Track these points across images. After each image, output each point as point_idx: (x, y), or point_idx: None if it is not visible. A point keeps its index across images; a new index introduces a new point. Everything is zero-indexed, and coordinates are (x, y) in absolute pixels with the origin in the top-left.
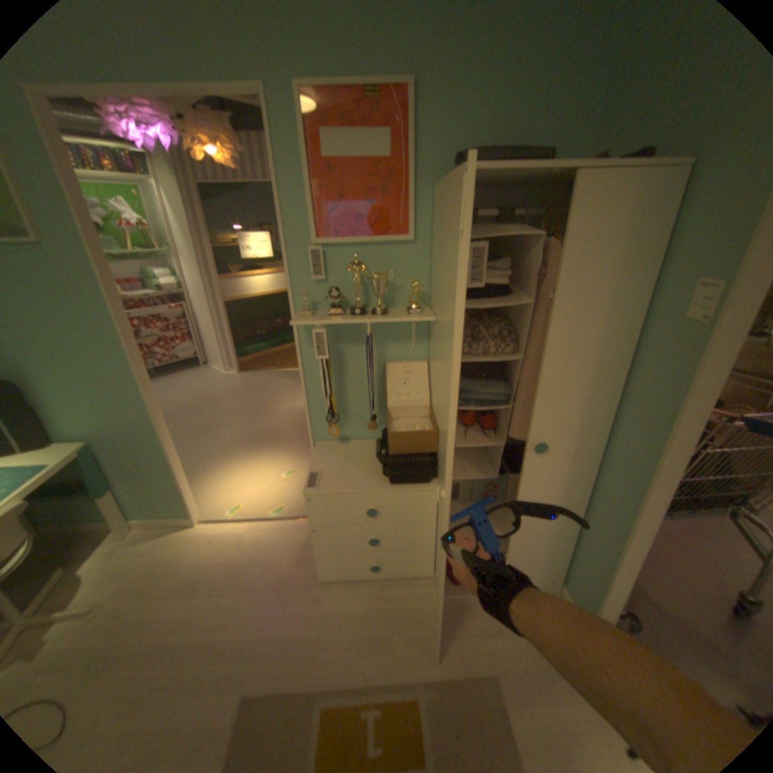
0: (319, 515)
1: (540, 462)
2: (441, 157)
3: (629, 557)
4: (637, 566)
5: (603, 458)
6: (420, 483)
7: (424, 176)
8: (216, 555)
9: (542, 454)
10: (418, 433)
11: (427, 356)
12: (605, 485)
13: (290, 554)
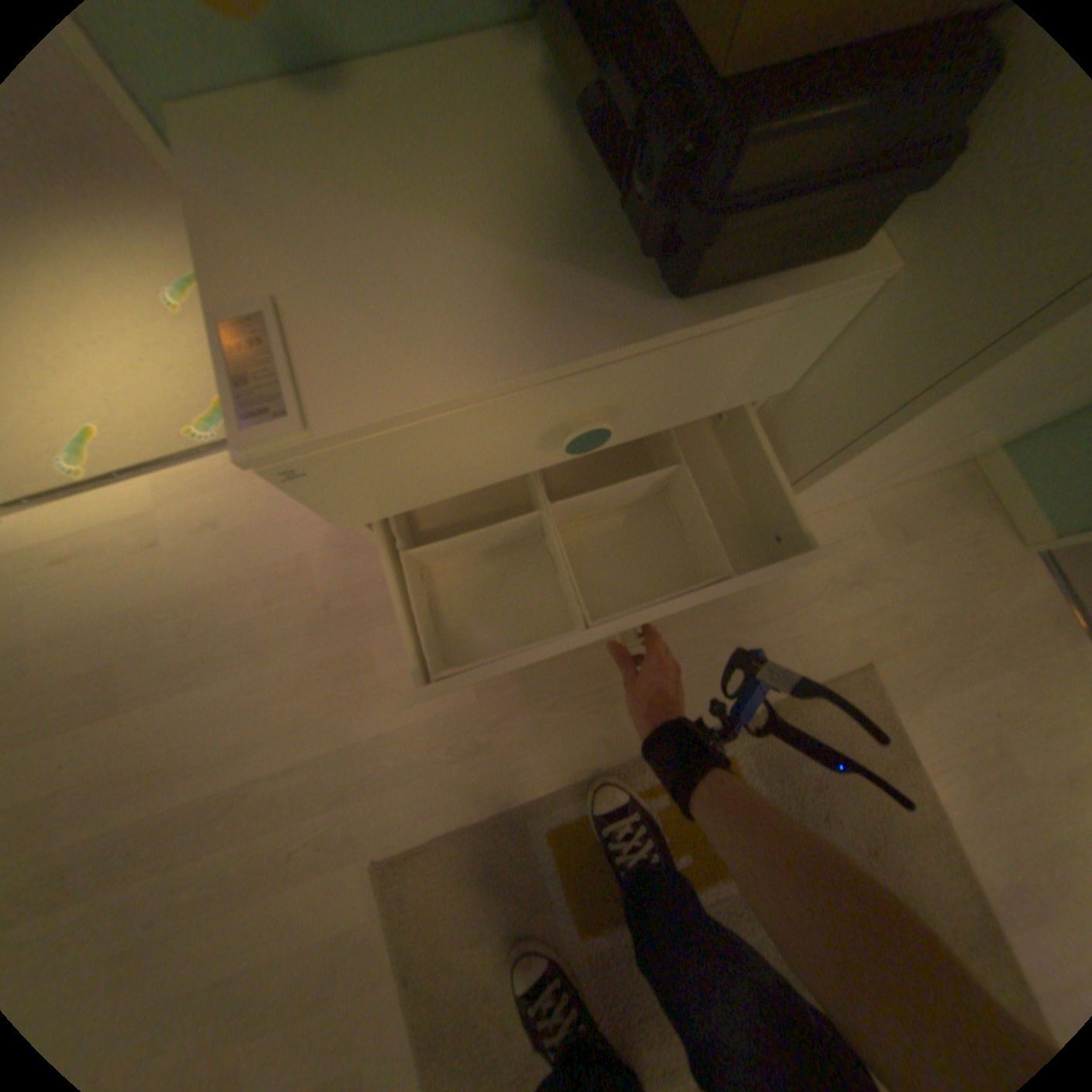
0: (369, 497)
1: None
2: None
3: None
4: None
5: None
6: (825, 259)
7: None
8: (105, 591)
9: None
10: None
11: None
12: None
13: (313, 533)
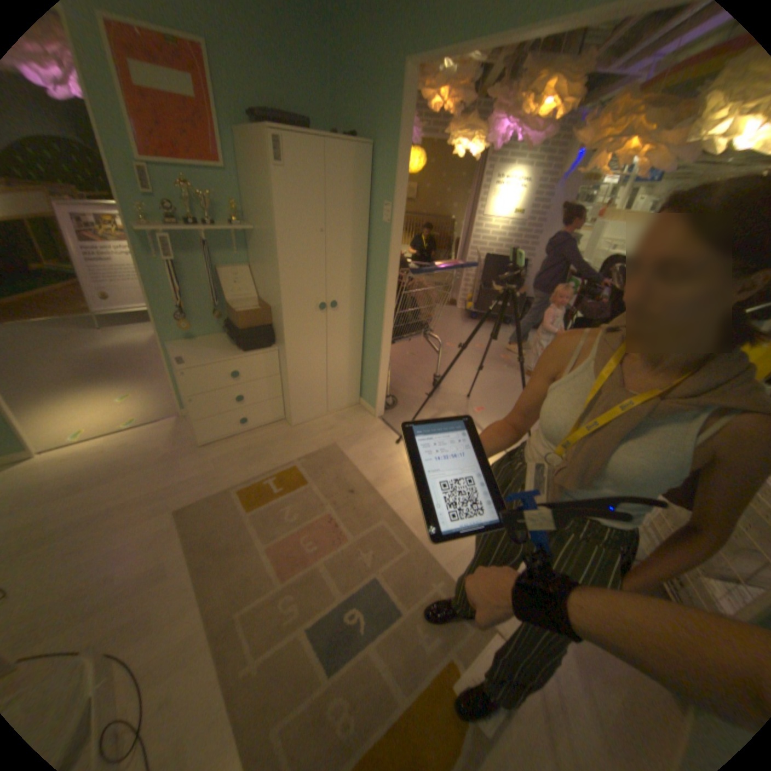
0: (192, 387)
1: (333, 316)
2: (233, 107)
3: (382, 355)
4: (386, 360)
5: (364, 310)
6: (264, 348)
7: (223, 120)
8: (81, 465)
9: (334, 310)
10: (256, 311)
11: (247, 262)
12: (367, 325)
13: (161, 442)
